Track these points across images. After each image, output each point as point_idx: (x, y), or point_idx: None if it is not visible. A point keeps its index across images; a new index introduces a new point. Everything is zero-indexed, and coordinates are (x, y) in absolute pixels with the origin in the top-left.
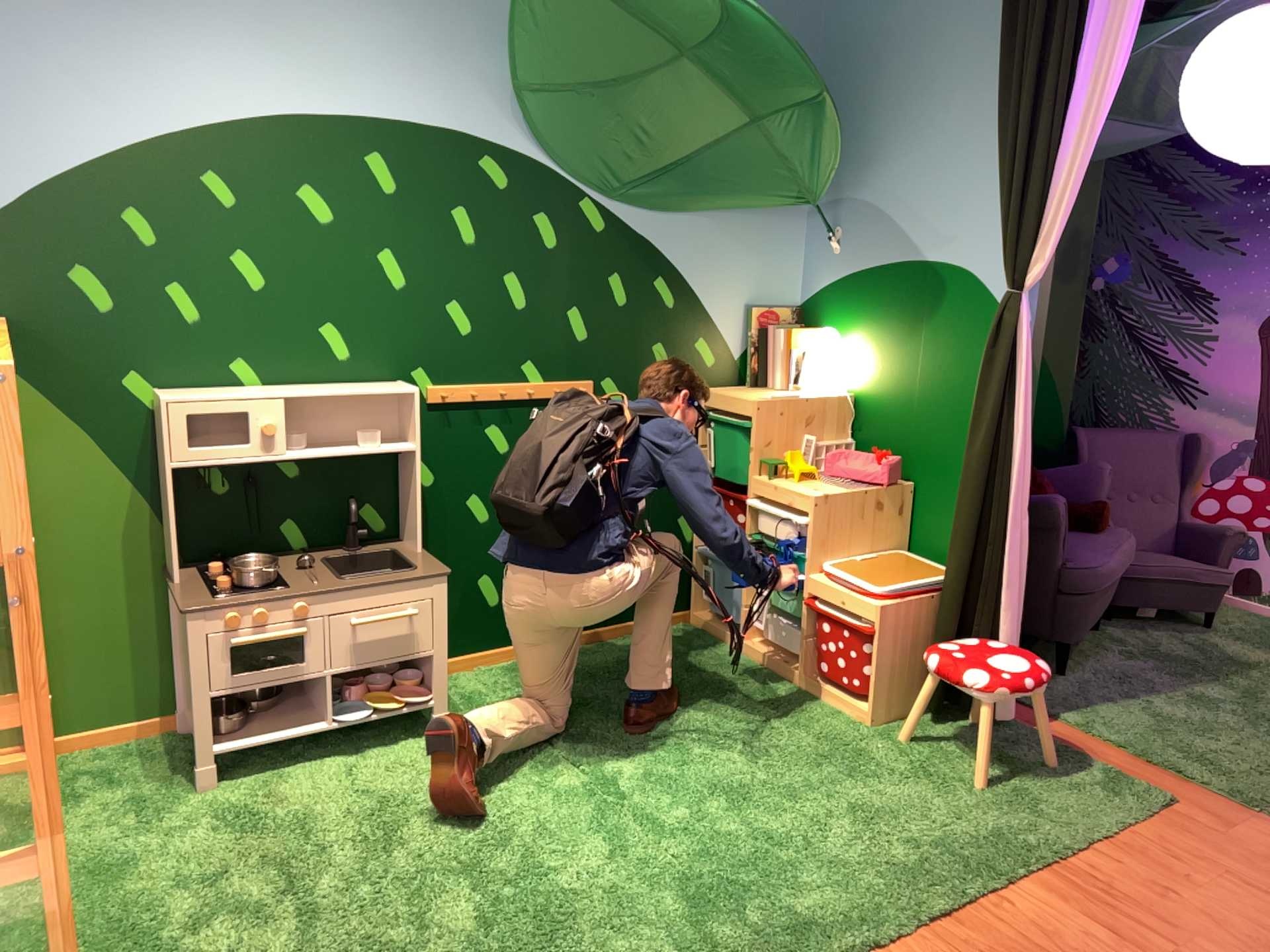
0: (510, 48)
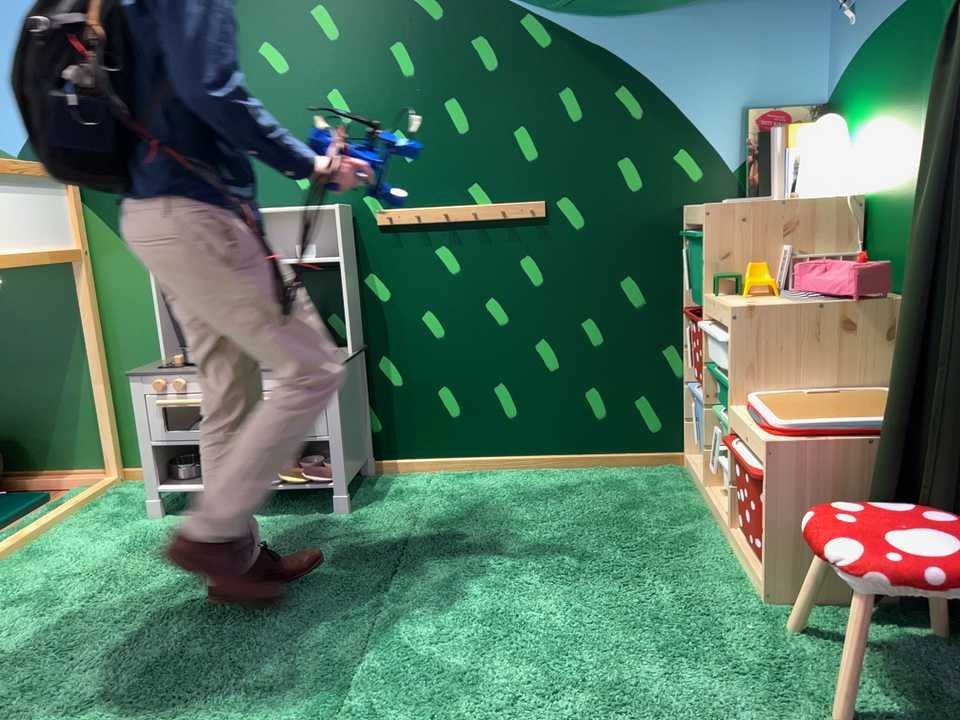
0: None
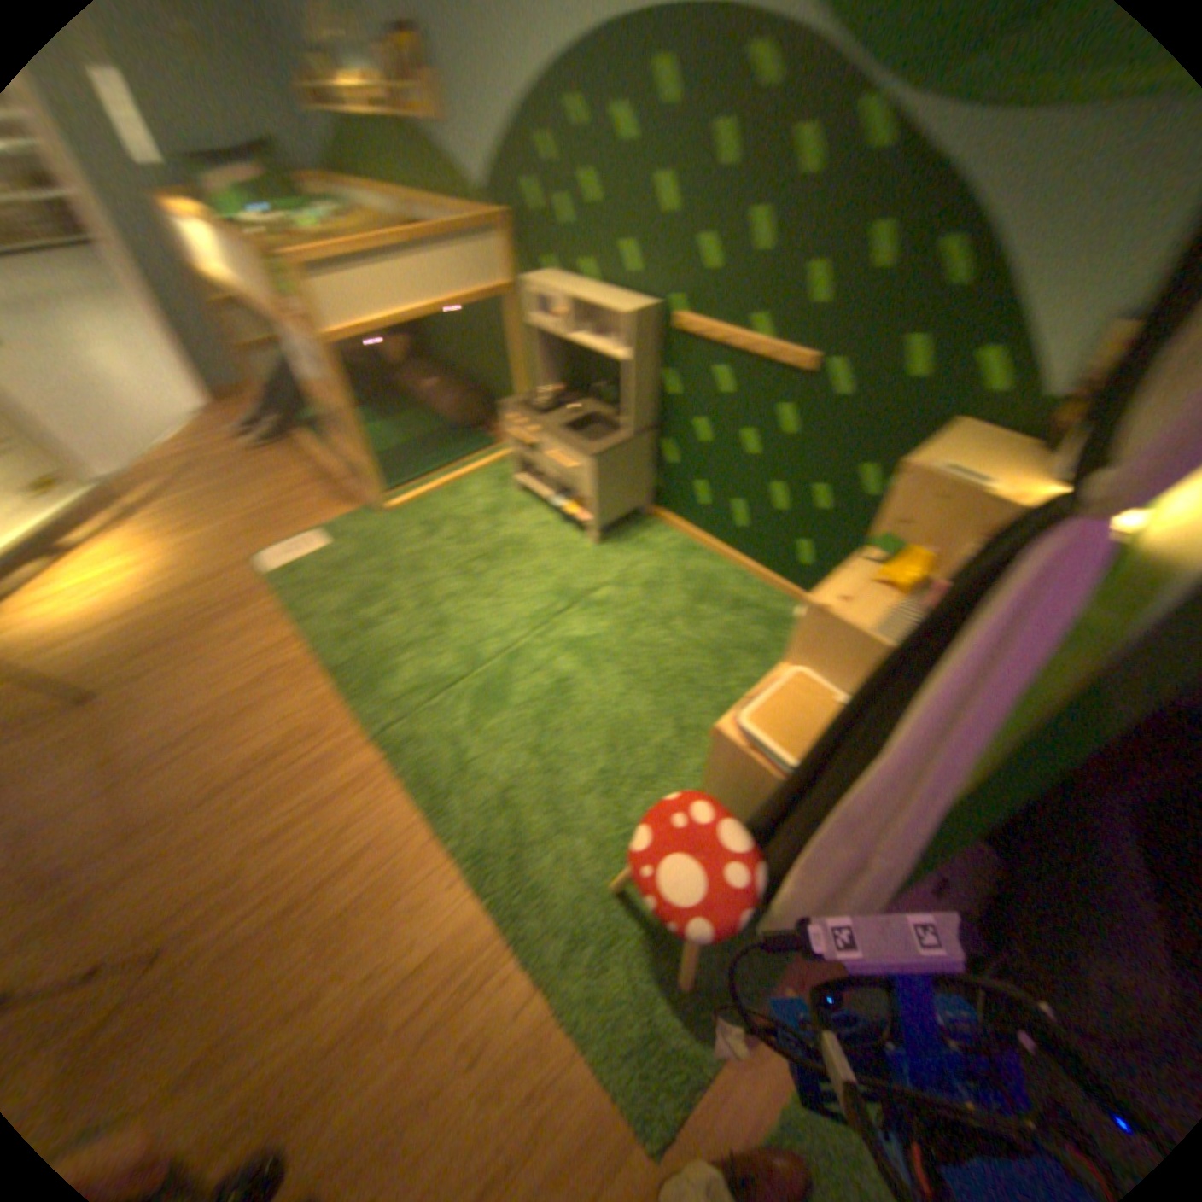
0: None
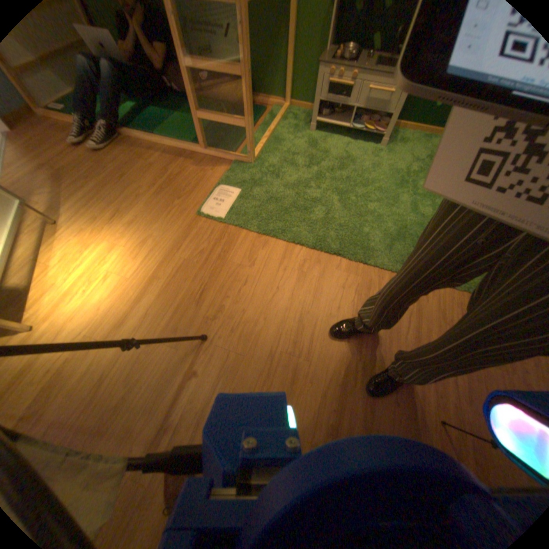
0: None
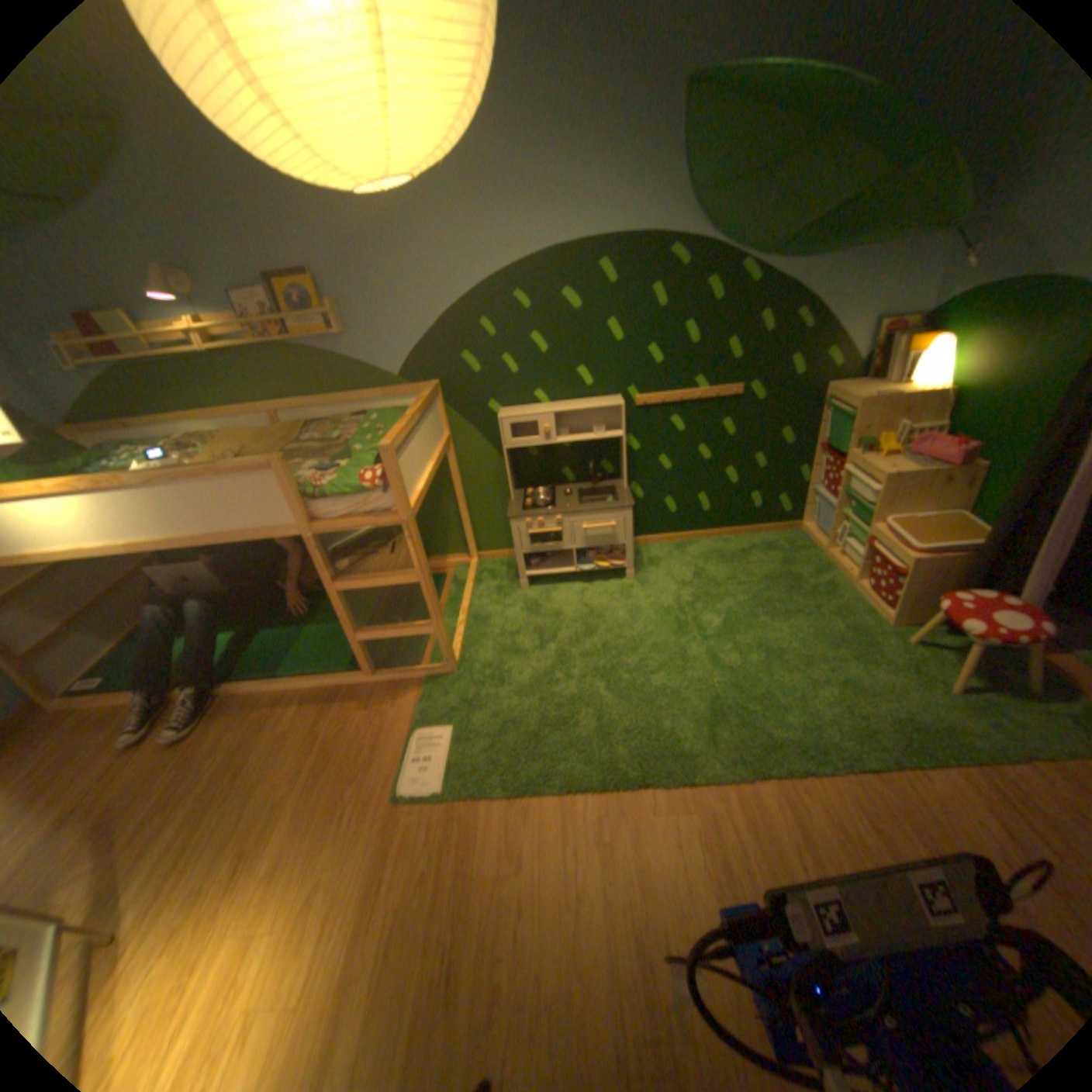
0: (691, 151)
